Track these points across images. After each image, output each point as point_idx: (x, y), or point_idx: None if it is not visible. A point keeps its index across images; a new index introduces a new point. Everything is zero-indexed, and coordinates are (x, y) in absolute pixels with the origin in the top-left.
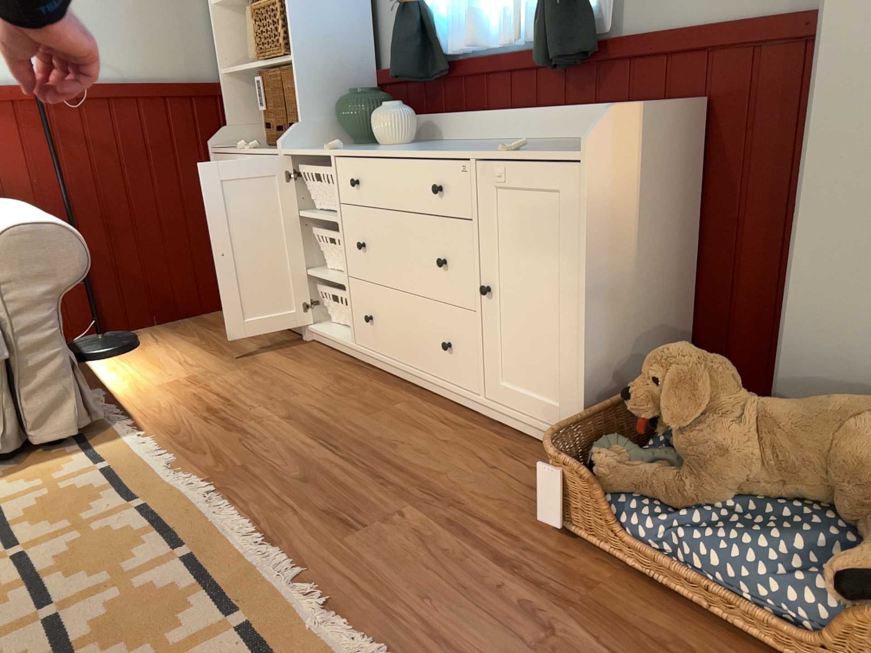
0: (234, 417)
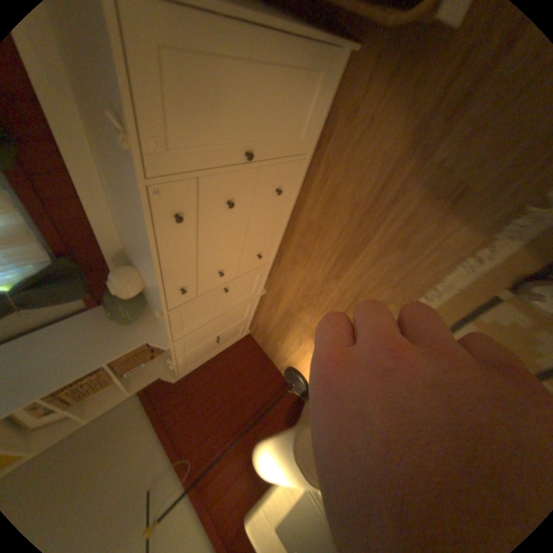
0: (340, 304)
